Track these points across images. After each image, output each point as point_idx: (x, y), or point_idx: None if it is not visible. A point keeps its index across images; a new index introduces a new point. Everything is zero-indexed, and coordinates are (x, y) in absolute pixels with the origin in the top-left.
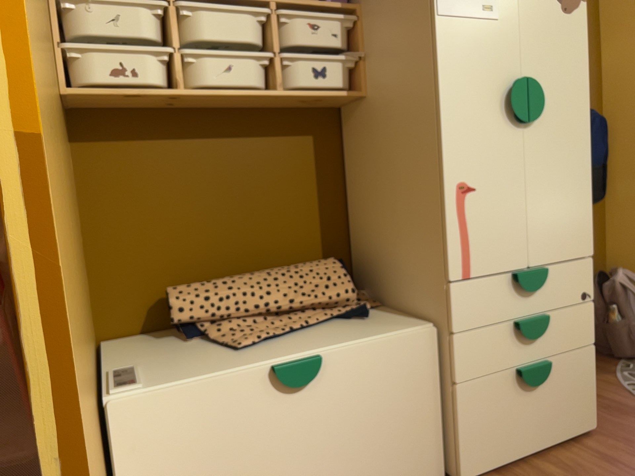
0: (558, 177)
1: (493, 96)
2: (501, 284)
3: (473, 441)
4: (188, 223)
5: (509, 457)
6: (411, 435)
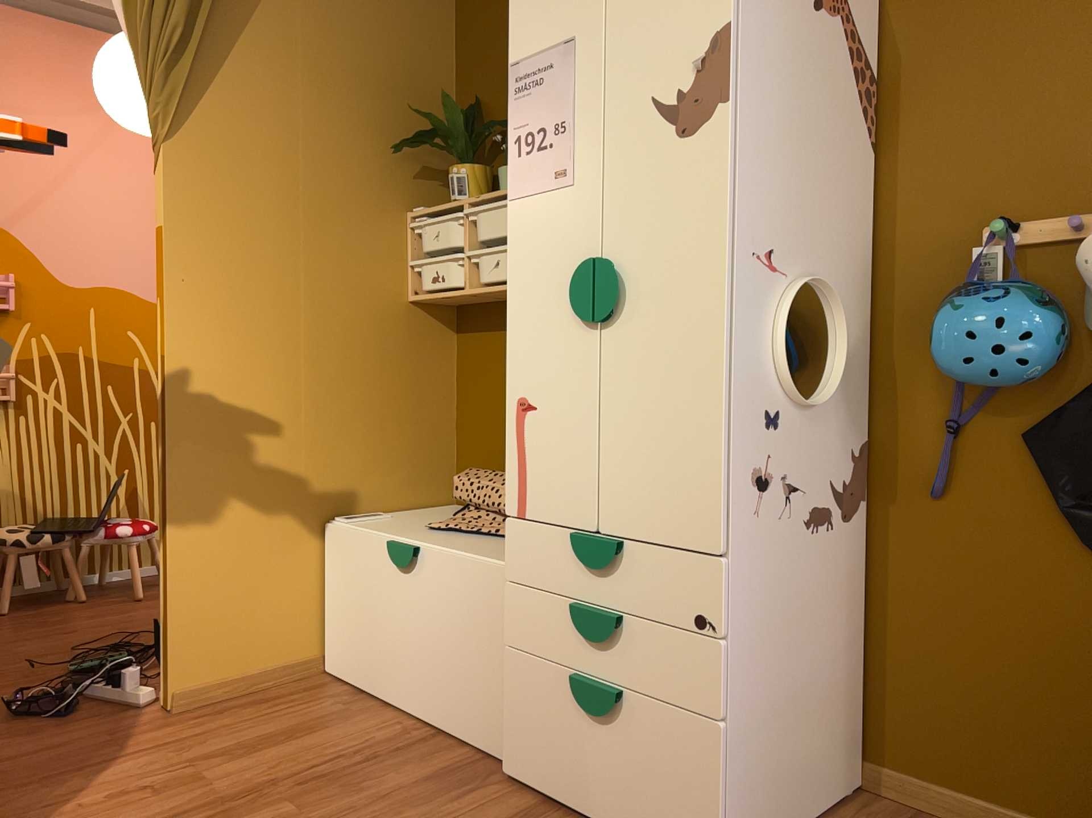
0: (654, 406)
1: (562, 286)
2: (561, 543)
3: (515, 730)
4: None
5: (559, 794)
6: (481, 682)
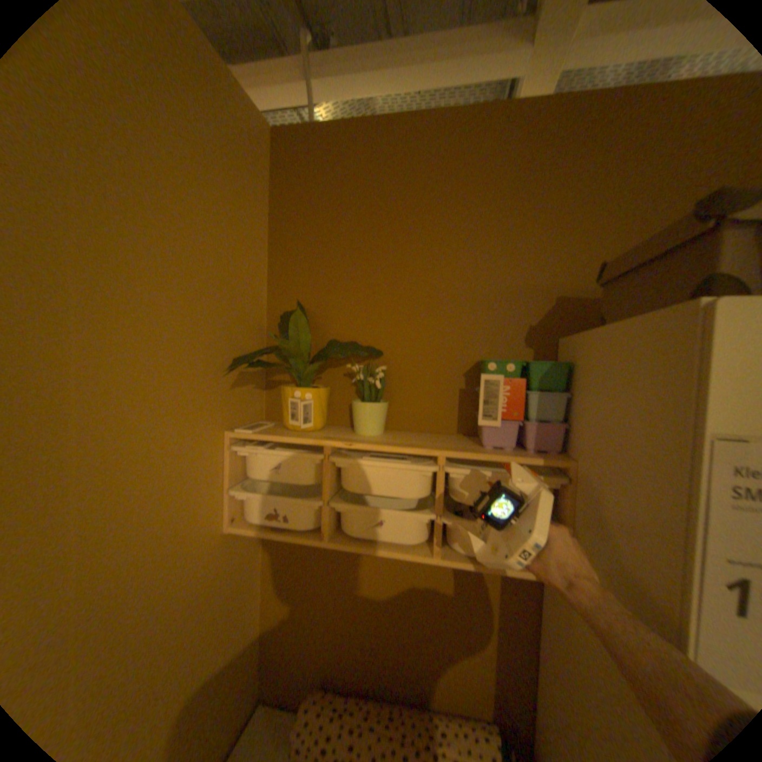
0: None
1: None
2: None
3: None
4: (347, 624)
5: None
6: None
